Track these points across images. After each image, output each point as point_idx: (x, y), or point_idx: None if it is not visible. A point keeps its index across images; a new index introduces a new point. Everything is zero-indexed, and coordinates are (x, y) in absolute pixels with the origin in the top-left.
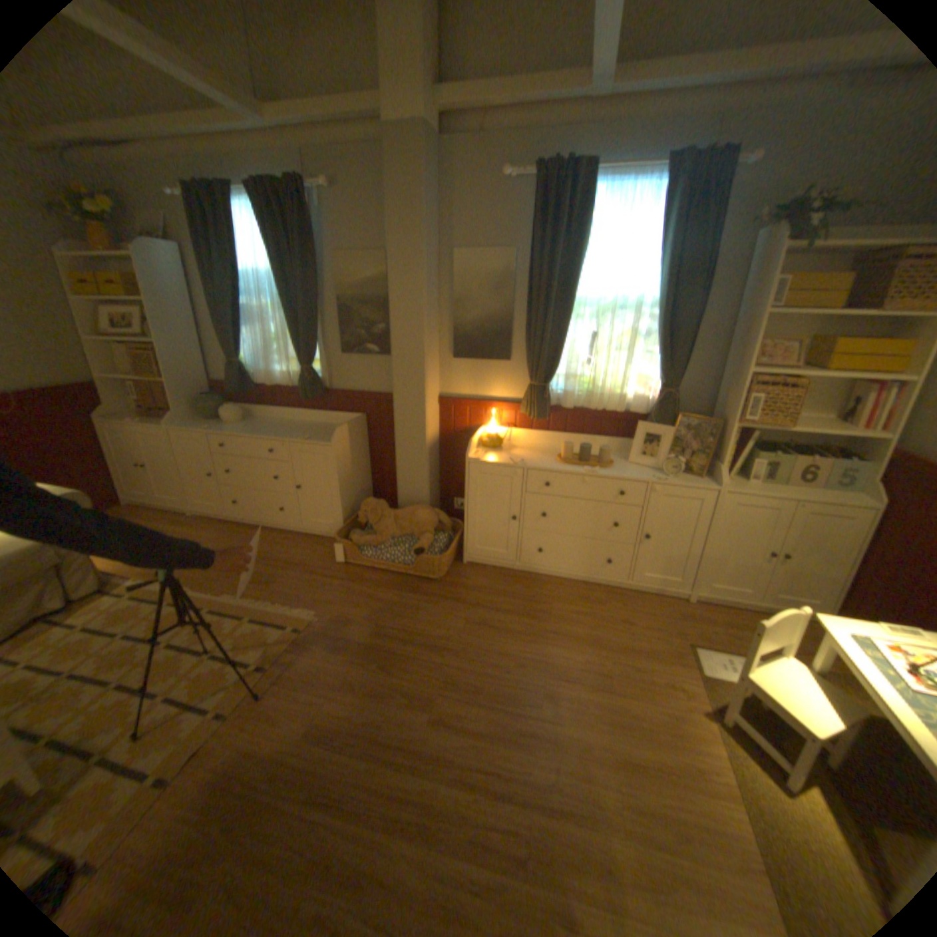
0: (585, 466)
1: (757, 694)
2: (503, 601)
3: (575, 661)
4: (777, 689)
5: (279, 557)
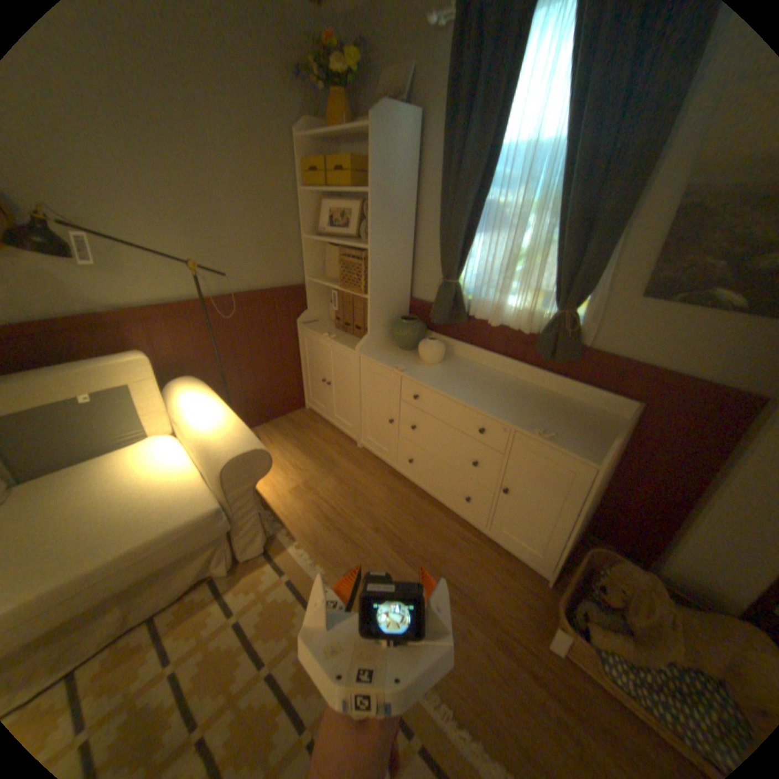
0: None
1: None
2: None
3: None
4: None
5: (458, 576)
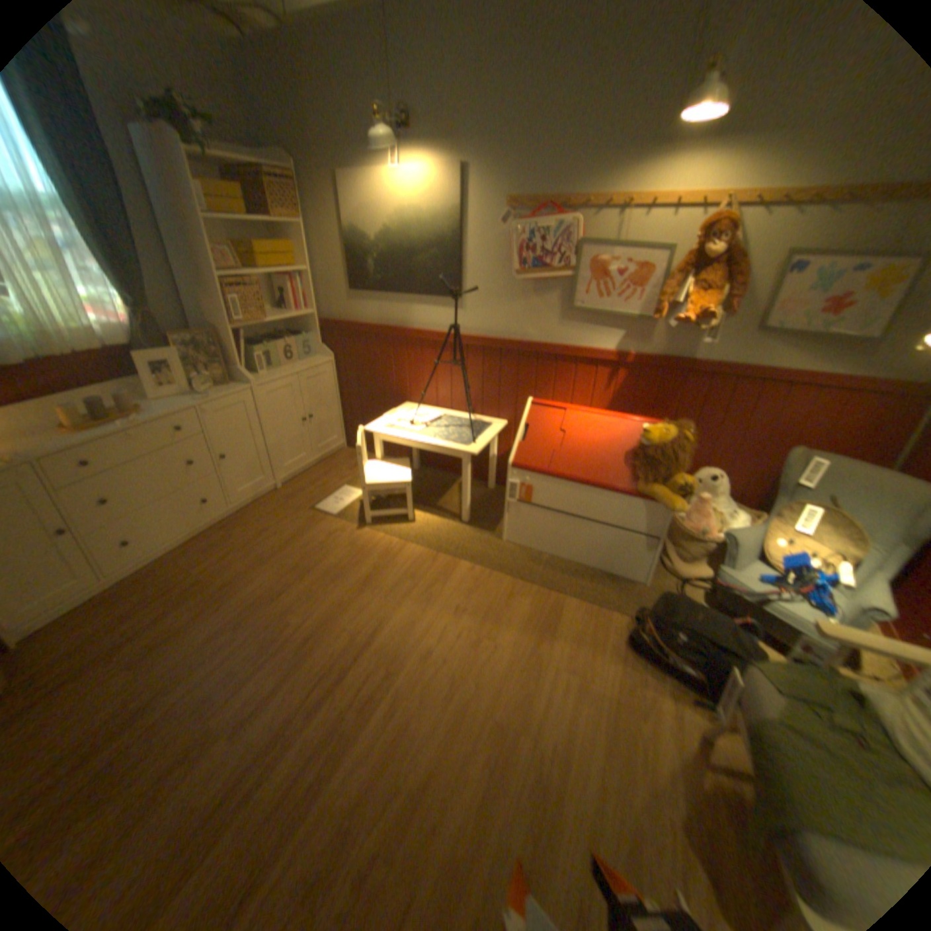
0: (112, 421)
1: (373, 489)
2: (137, 618)
3: (264, 582)
4: (378, 477)
5: None
